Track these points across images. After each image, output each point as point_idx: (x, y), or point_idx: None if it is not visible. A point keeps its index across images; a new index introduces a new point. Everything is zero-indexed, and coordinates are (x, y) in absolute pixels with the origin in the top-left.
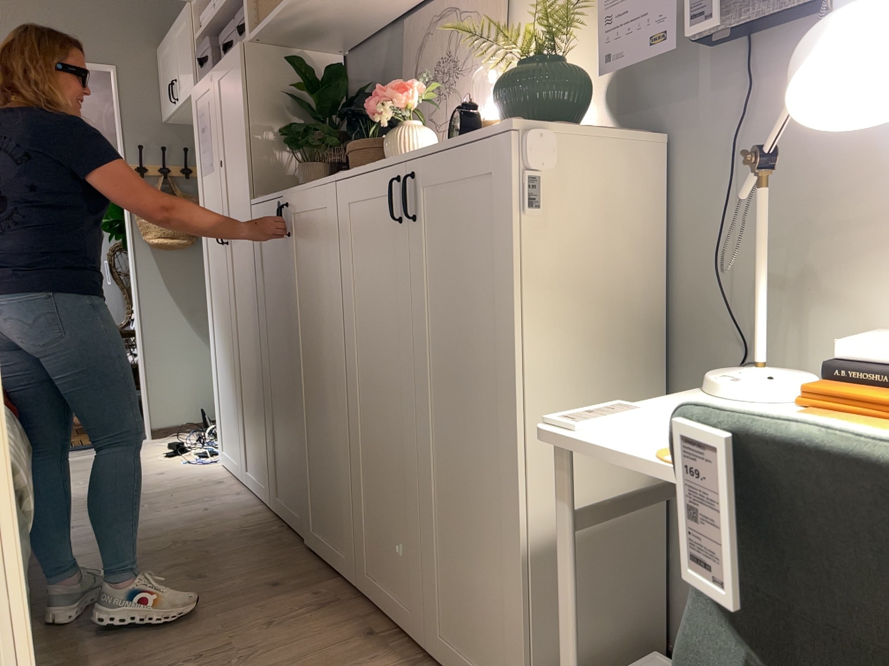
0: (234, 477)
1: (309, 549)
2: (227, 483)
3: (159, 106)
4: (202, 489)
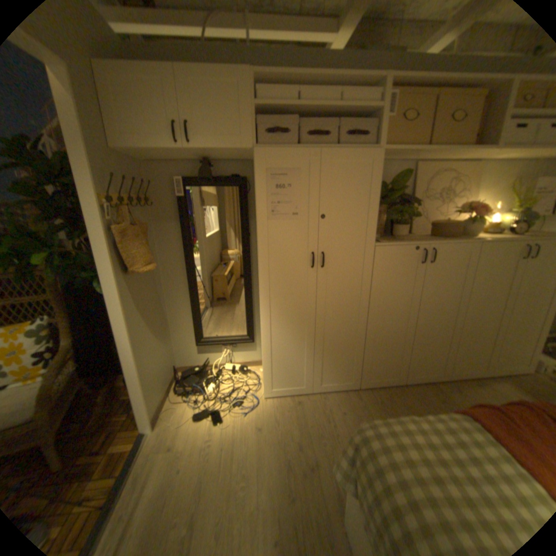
0: (294, 396)
1: (408, 386)
2: (303, 400)
3: (104, 130)
4: (307, 411)
